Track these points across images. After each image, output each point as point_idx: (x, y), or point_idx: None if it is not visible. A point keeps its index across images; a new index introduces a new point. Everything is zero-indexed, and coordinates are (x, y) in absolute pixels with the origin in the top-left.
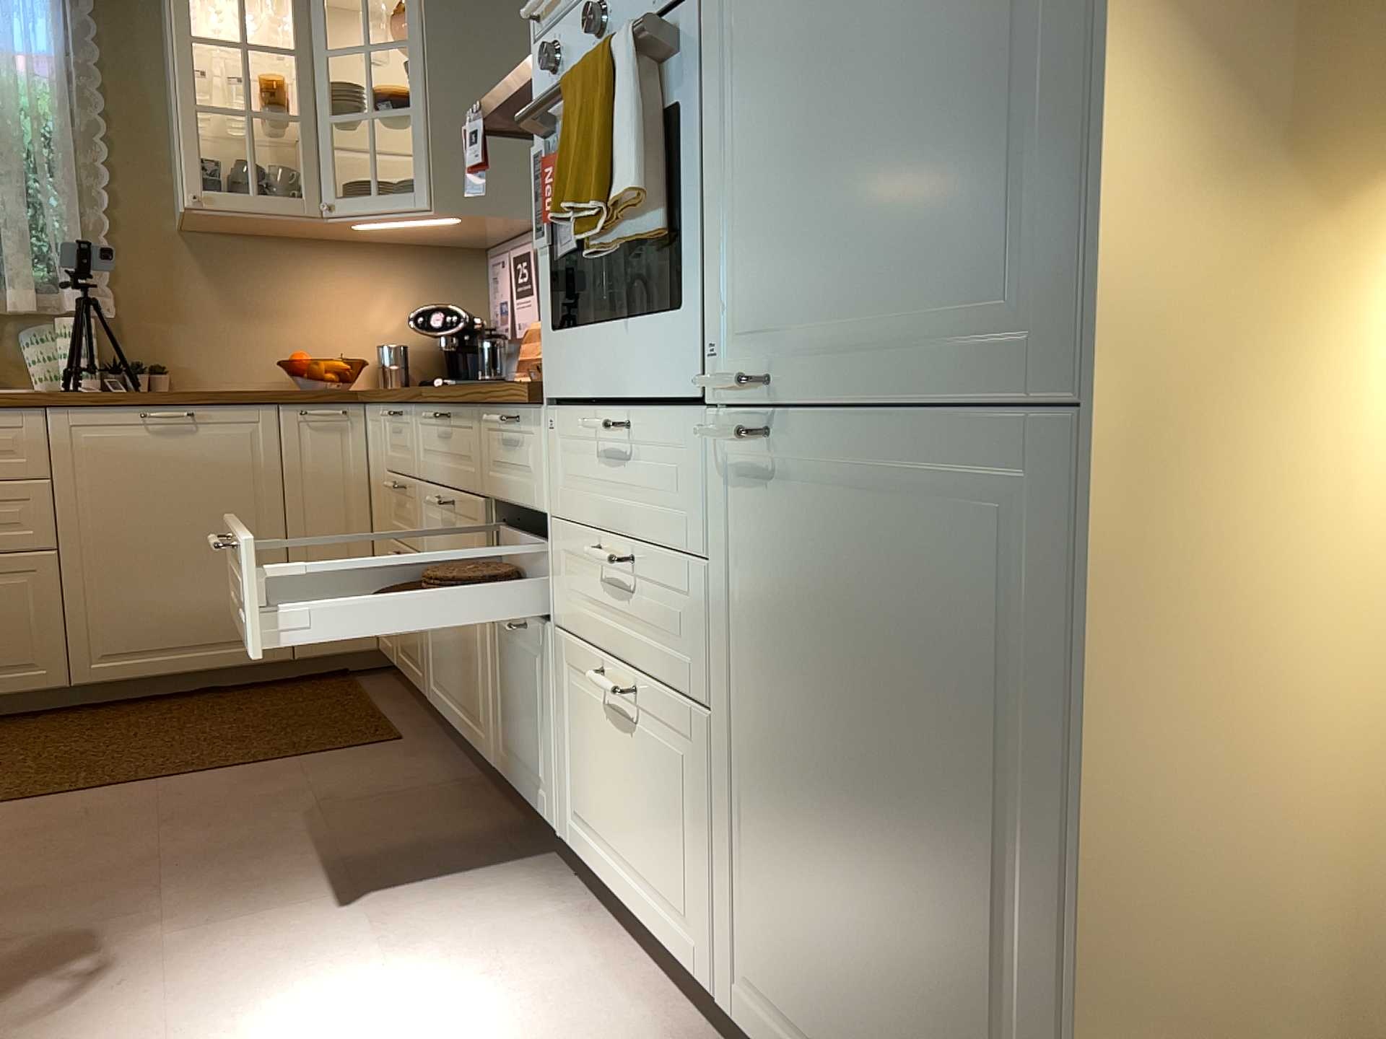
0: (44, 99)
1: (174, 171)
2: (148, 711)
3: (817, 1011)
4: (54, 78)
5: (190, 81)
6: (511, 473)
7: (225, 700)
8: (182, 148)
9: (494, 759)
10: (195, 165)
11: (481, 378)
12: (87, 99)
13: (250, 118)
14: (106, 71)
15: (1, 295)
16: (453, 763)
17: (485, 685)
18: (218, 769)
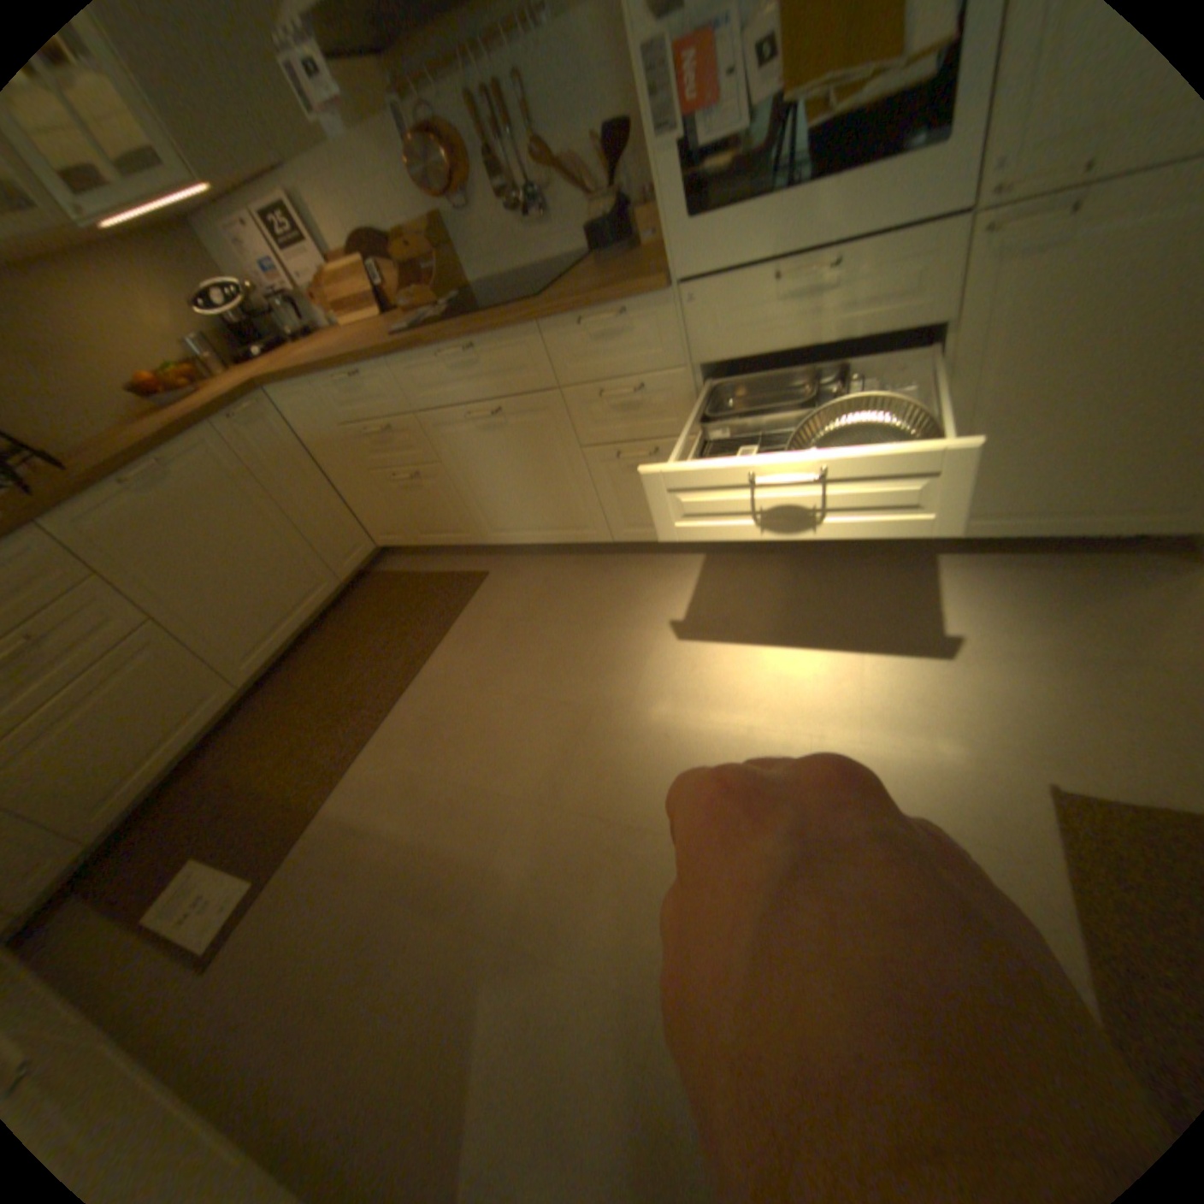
0: None
1: None
2: (296, 666)
3: (1036, 497)
4: None
5: None
6: (608, 354)
7: (330, 629)
8: None
9: (611, 536)
10: None
11: (292, 332)
12: None
13: None
14: None
15: None
16: (542, 561)
17: (585, 503)
18: (432, 650)
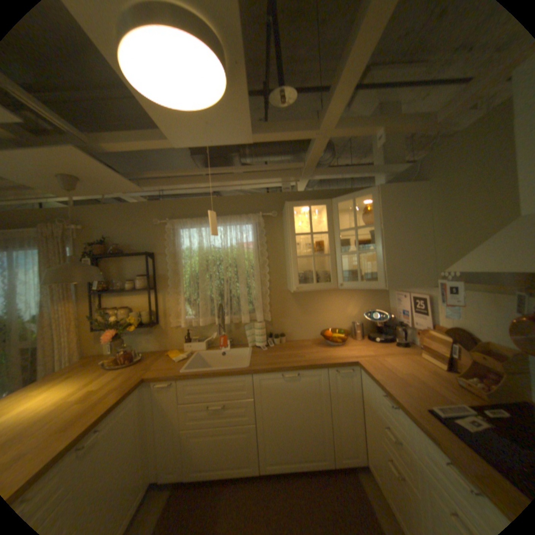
0: (251, 255)
1: (286, 271)
2: (284, 489)
3: None
4: (253, 249)
5: (294, 248)
6: None
7: (311, 487)
8: (292, 271)
9: None
10: (296, 276)
11: (398, 343)
12: (262, 253)
13: (313, 258)
14: (267, 243)
15: (239, 315)
16: None
17: None
18: None
